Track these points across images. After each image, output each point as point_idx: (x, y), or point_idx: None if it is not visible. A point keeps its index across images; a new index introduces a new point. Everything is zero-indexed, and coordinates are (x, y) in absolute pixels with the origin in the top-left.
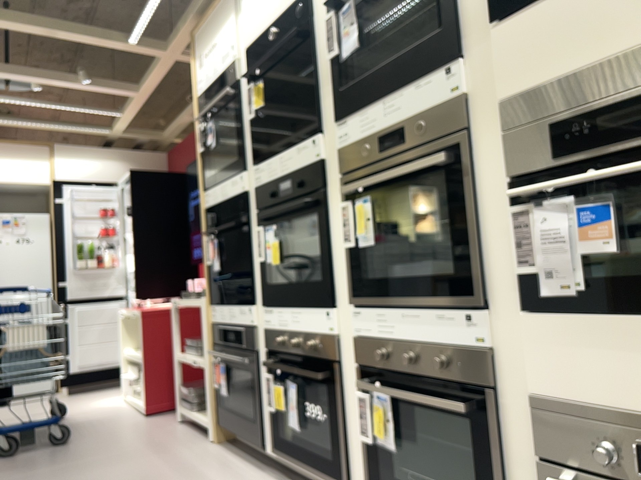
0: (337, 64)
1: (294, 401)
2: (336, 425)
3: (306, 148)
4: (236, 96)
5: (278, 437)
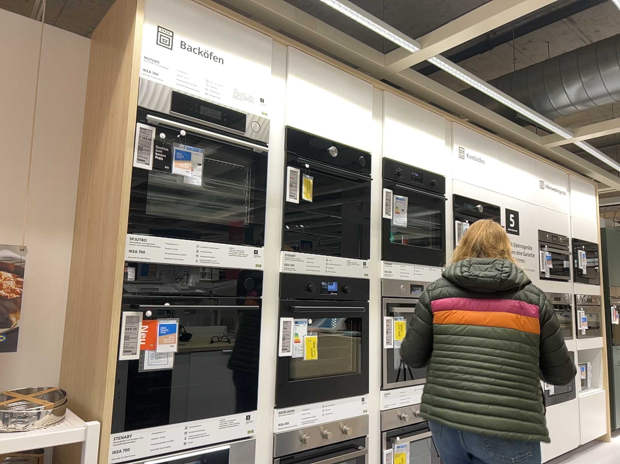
0: (385, 224)
1: None
2: None
3: (355, 264)
4: (264, 161)
5: None
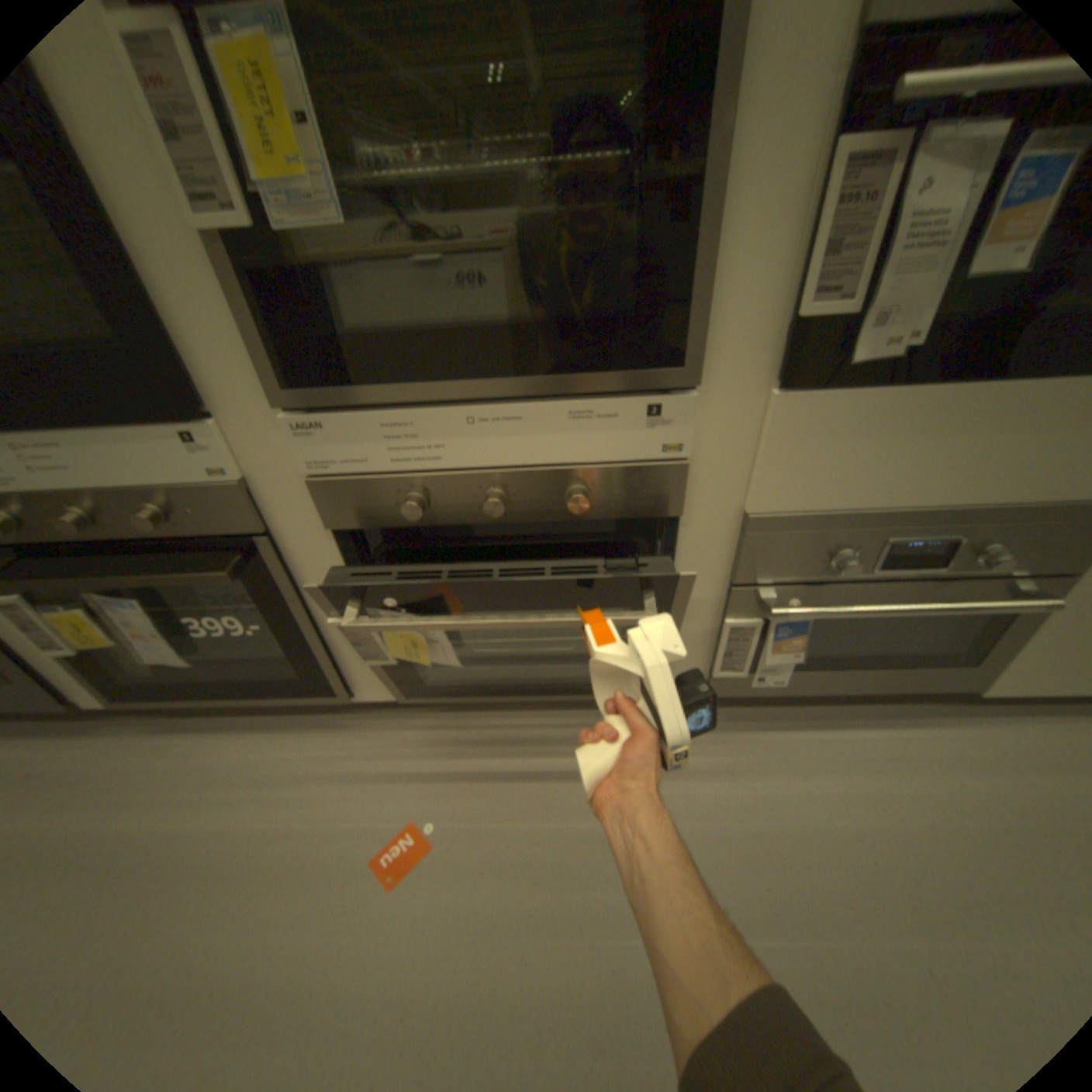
0: None
1: (140, 623)
2: (291, 627)
3: None
4: None
5: (113, 680)
